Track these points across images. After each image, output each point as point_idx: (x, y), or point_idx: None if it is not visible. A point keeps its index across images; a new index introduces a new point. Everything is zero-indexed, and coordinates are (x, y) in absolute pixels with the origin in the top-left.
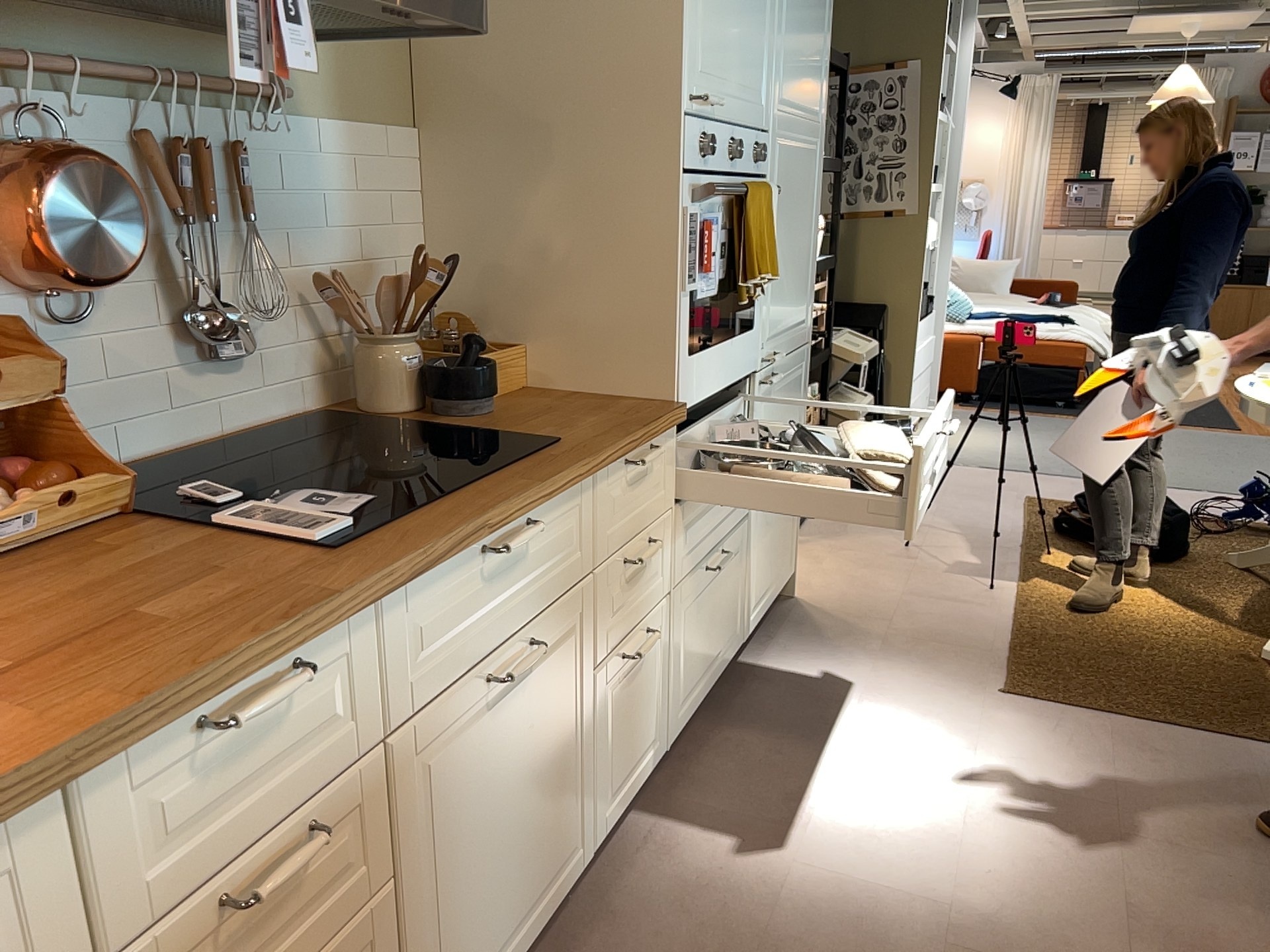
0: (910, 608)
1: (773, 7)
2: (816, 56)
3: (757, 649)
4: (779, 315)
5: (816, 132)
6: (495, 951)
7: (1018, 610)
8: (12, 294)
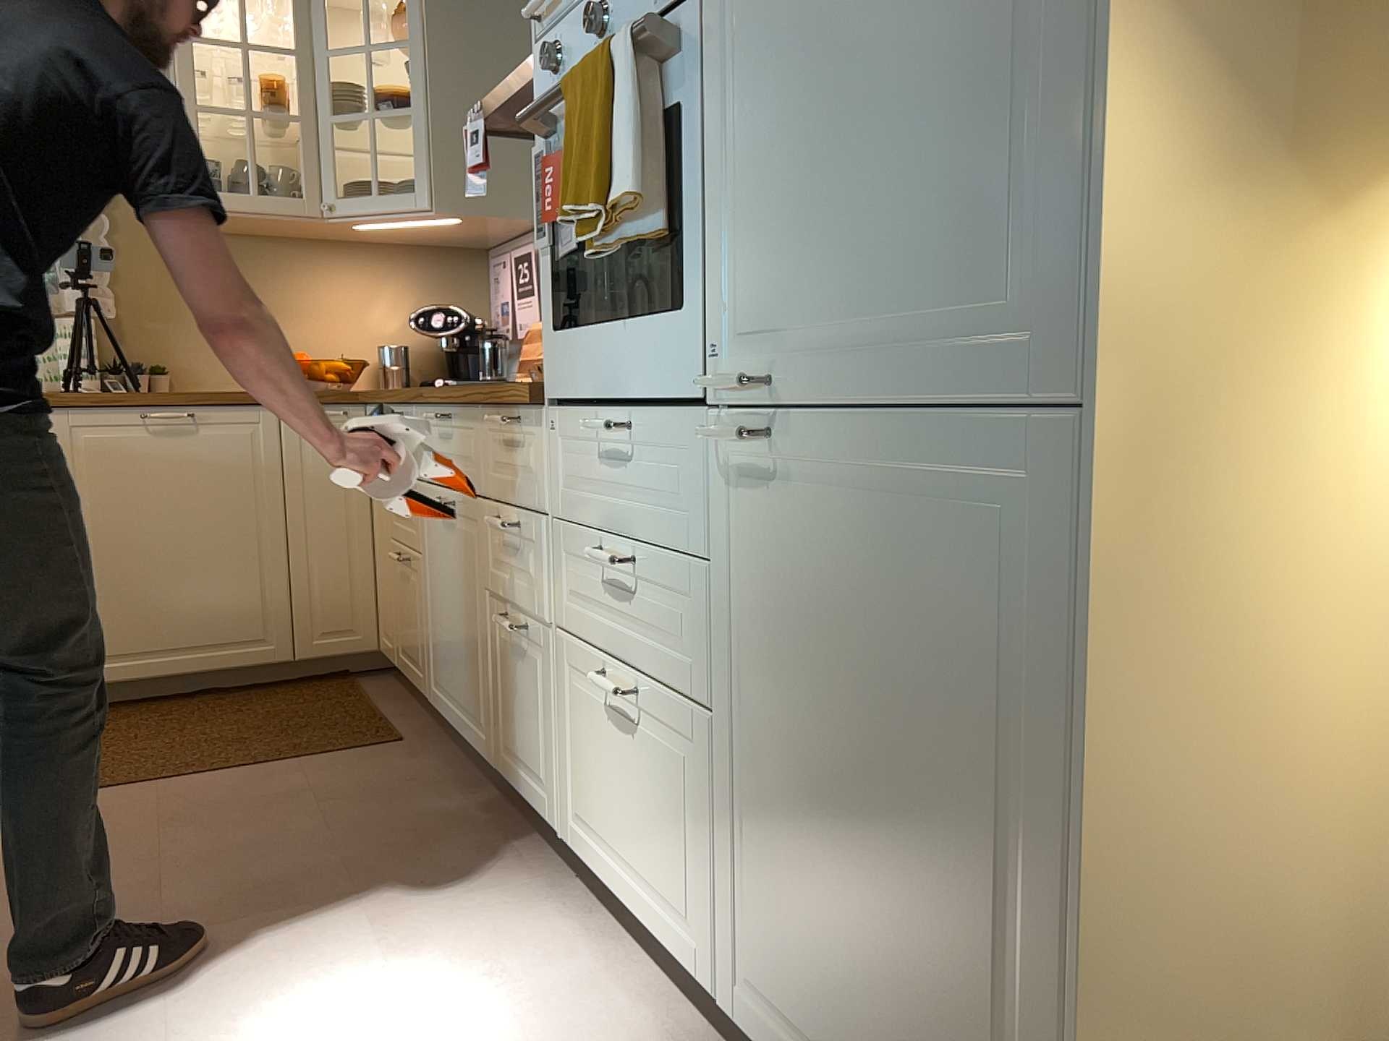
0: None
1: None
2: None
3: None
4: (792, 286)
5: None
6: (450, 697)
7: None
8: None
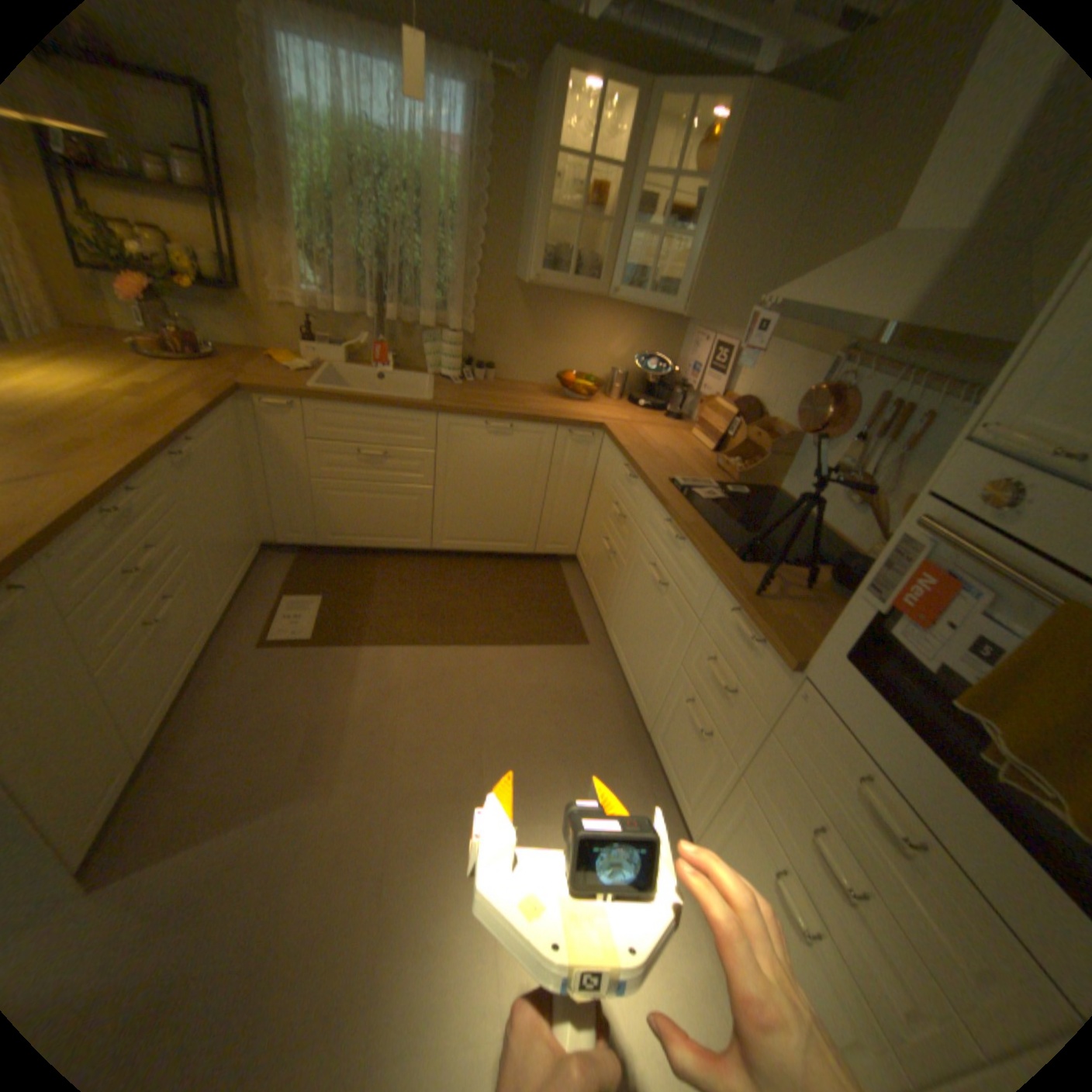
0: None
1: None
2: None
3: None
4: None
5: None
6: (624, 655)
7: None
8: (815, 433)
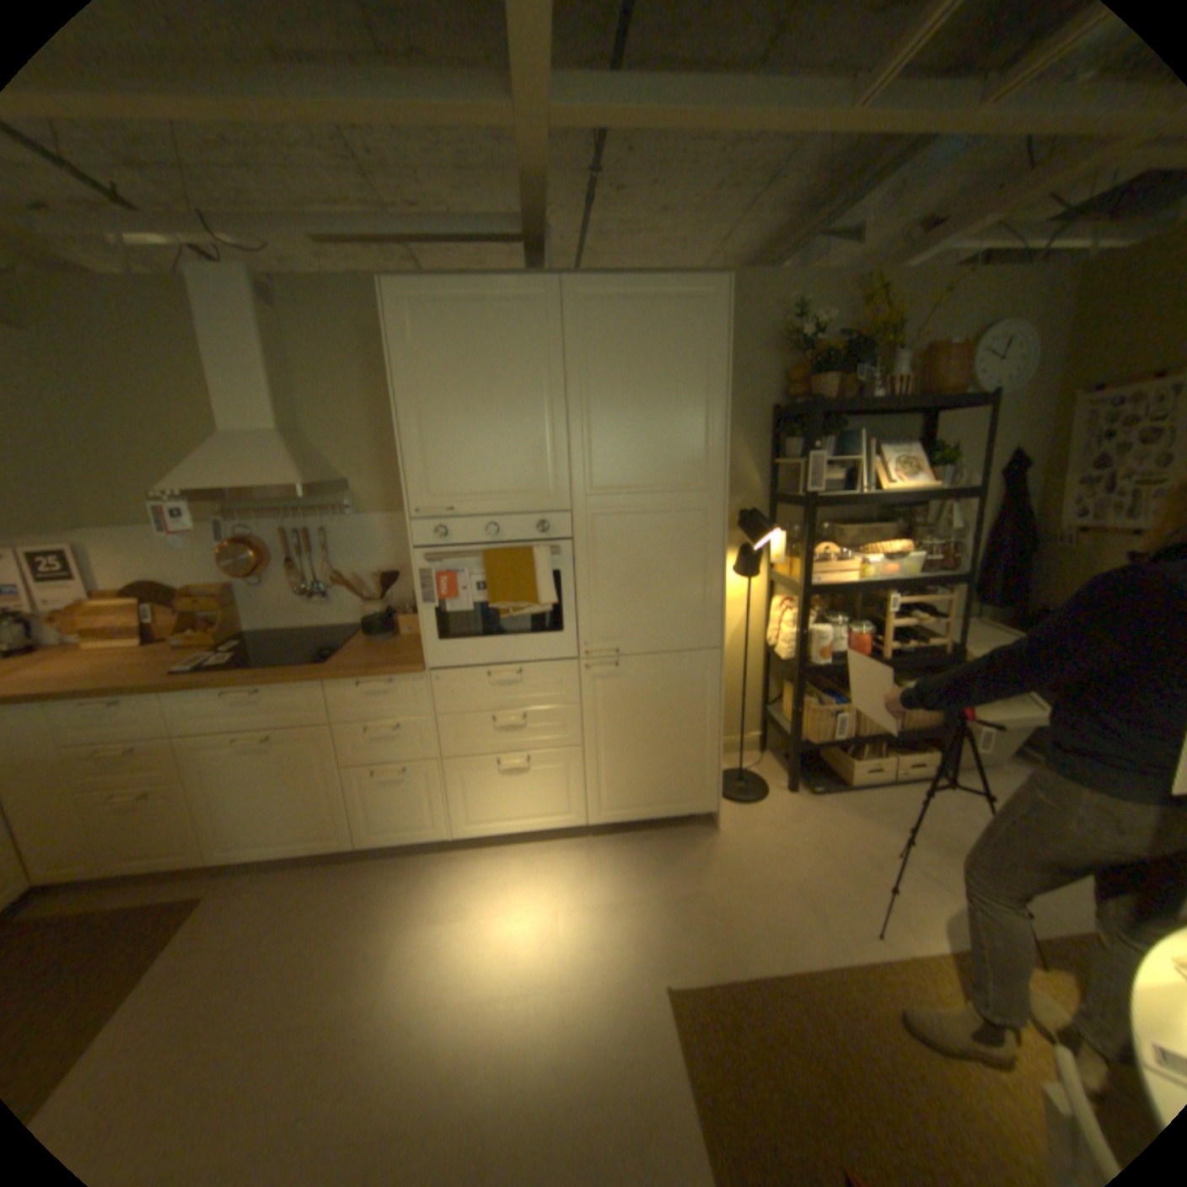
0: (769, 897)
1: (556, 435)
2: (679, 444)
3: (625, 840)
4: (619, 627)
5: (694, 497)
6: (261, 846)
7: (852, 974)
8: (238, 578)
